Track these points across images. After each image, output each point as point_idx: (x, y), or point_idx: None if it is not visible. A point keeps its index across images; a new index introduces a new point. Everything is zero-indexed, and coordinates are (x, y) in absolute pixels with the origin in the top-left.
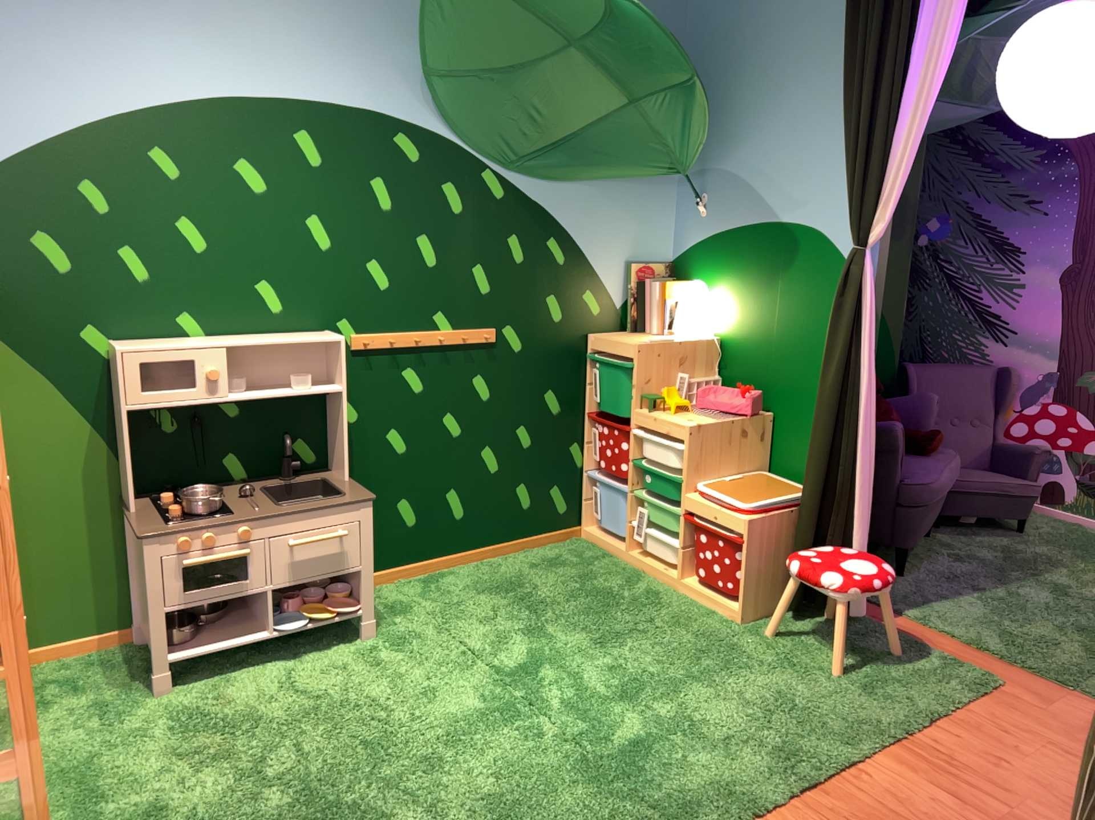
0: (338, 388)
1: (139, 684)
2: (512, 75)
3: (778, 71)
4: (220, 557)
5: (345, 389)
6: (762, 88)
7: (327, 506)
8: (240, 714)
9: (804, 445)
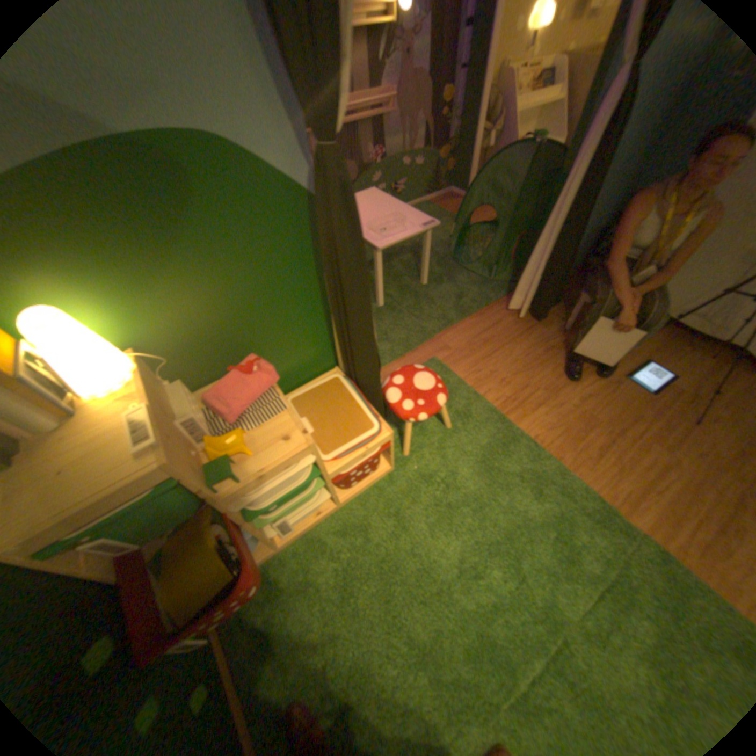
0: None
1: None
2: None
3: None
4: None
5: None
6: None
7: None
8: None
9: (299, 356)
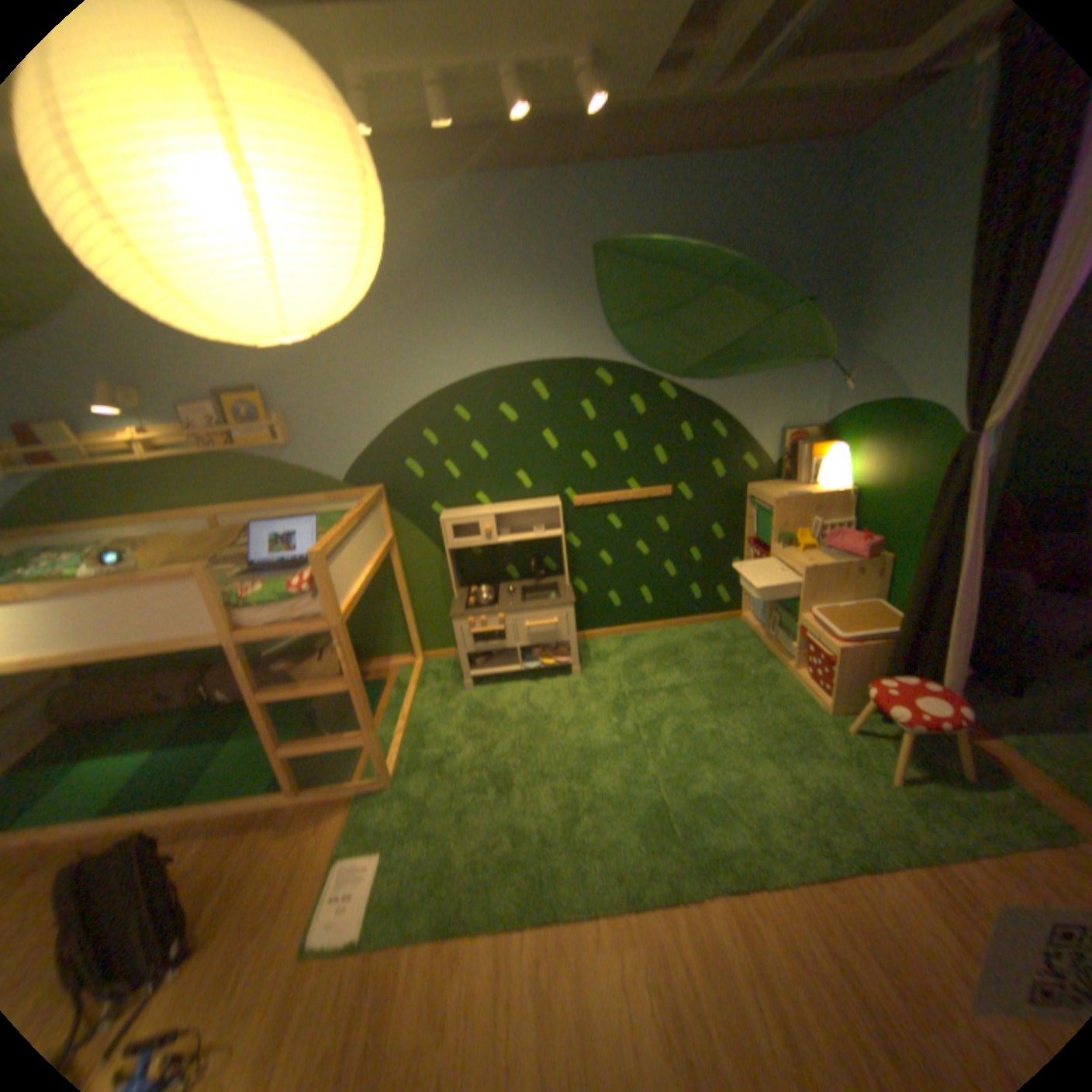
0: (558, 534)
1: (462, 683)
2: (673, 314)
3: (920, 262)
4: (488, 631)
5: (570, 531)
6: (905, 279)
7: (546, 606)
8: (497, 713)
9: (917, 587)
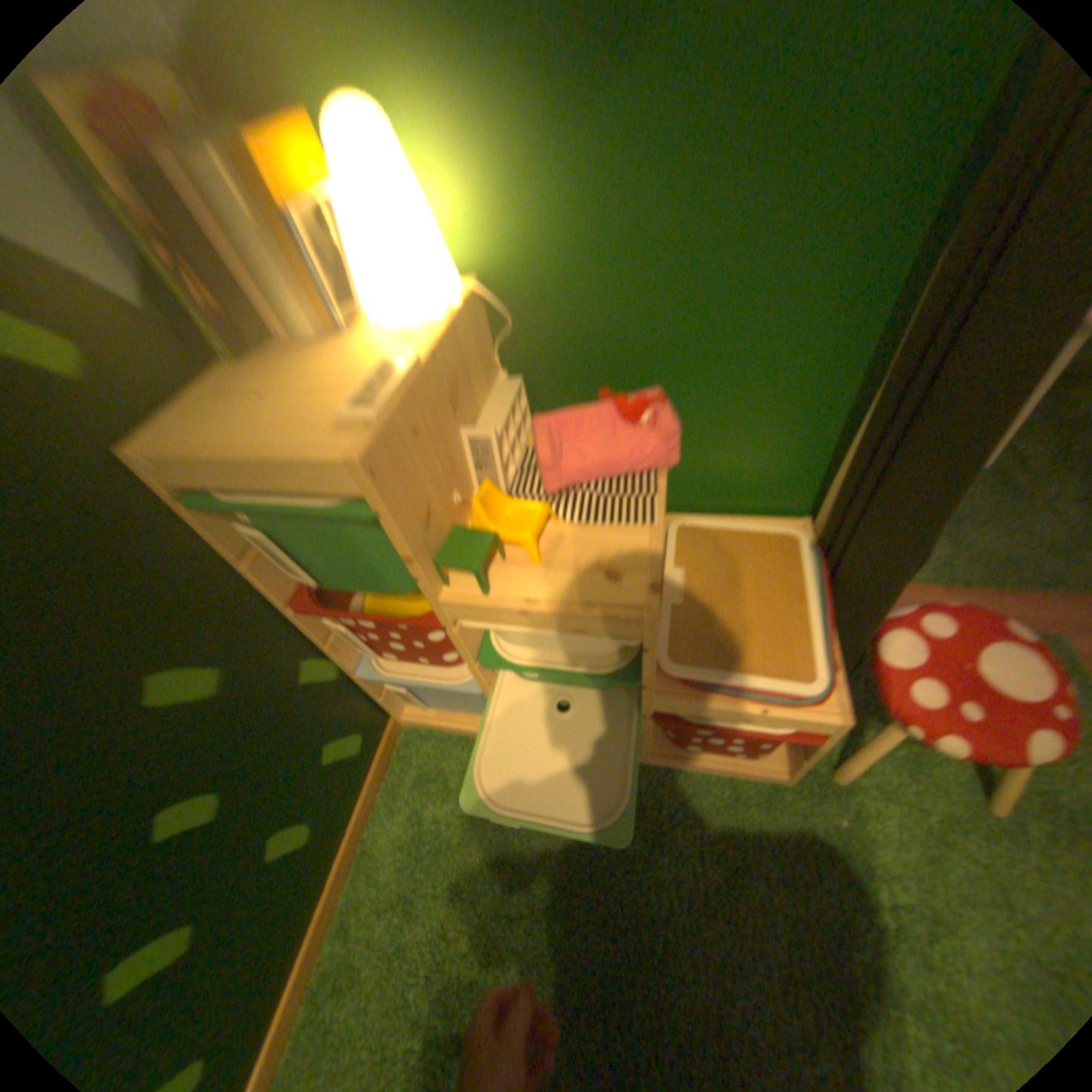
0: None
1: None
2: None
3: None
4: None
5: None
6: None
7: None
8: None
9: (746, 453)
